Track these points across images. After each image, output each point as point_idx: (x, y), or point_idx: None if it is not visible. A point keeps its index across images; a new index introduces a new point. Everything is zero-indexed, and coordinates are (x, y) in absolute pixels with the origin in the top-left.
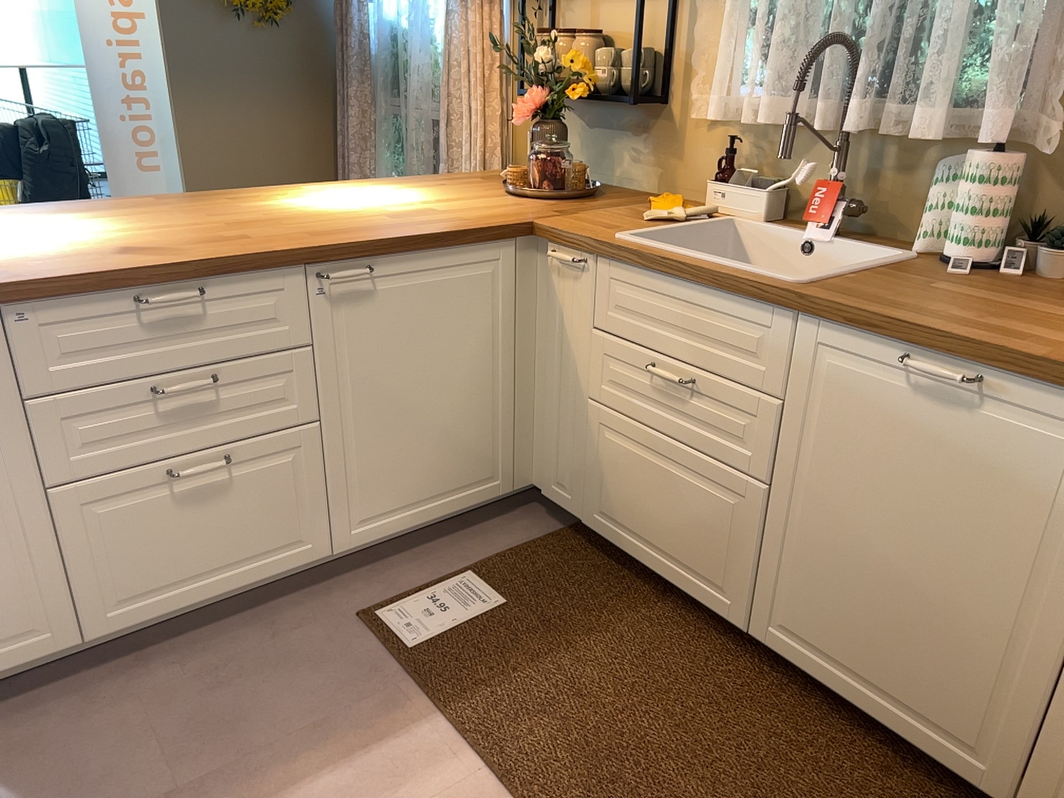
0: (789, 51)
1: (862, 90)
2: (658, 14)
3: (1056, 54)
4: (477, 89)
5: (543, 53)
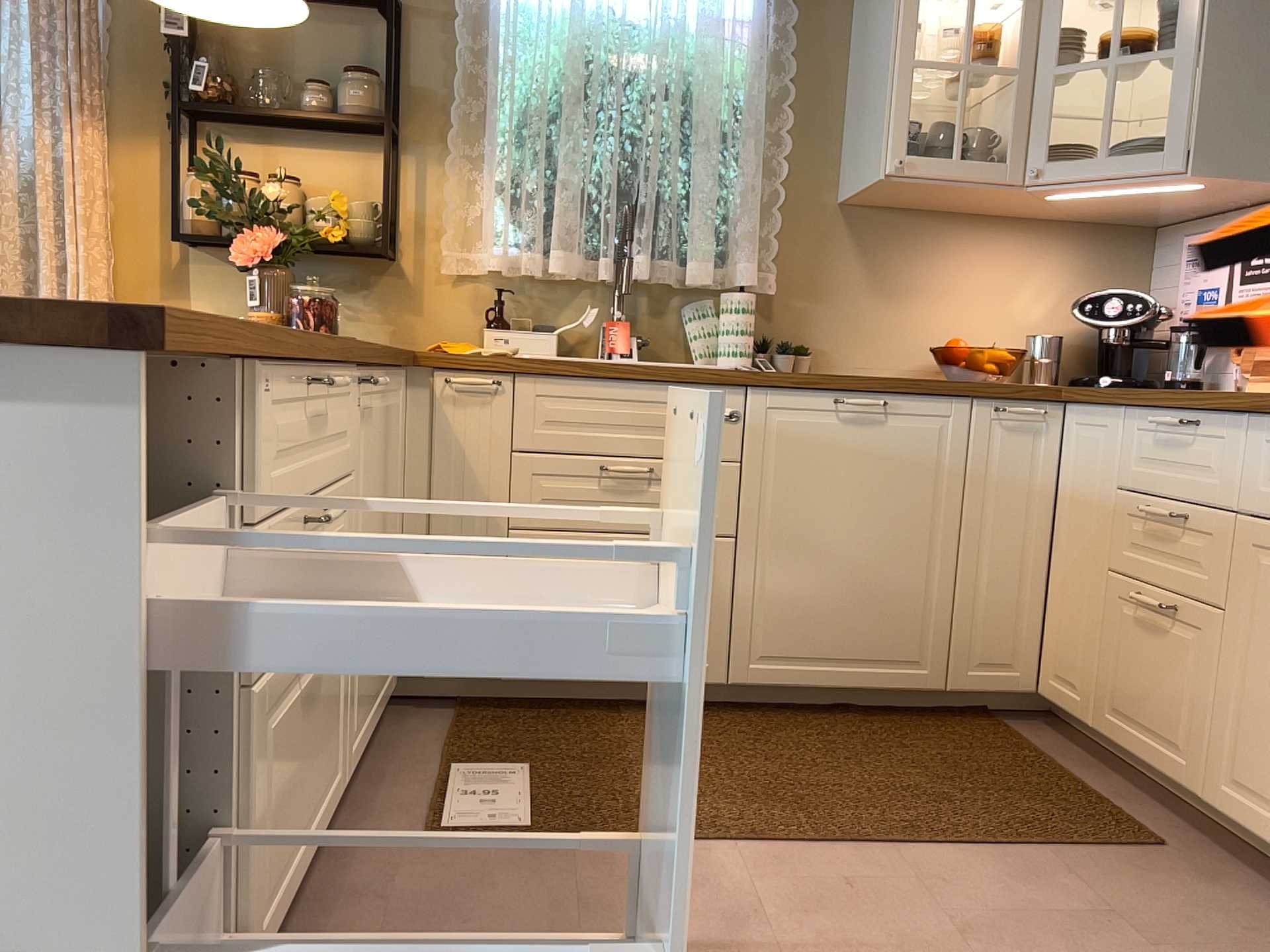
0: (572, 213)
1: (640, 246)
2: (379, 171)
3: (755, 230)
4: (86, 230)
5: (276, 188)
